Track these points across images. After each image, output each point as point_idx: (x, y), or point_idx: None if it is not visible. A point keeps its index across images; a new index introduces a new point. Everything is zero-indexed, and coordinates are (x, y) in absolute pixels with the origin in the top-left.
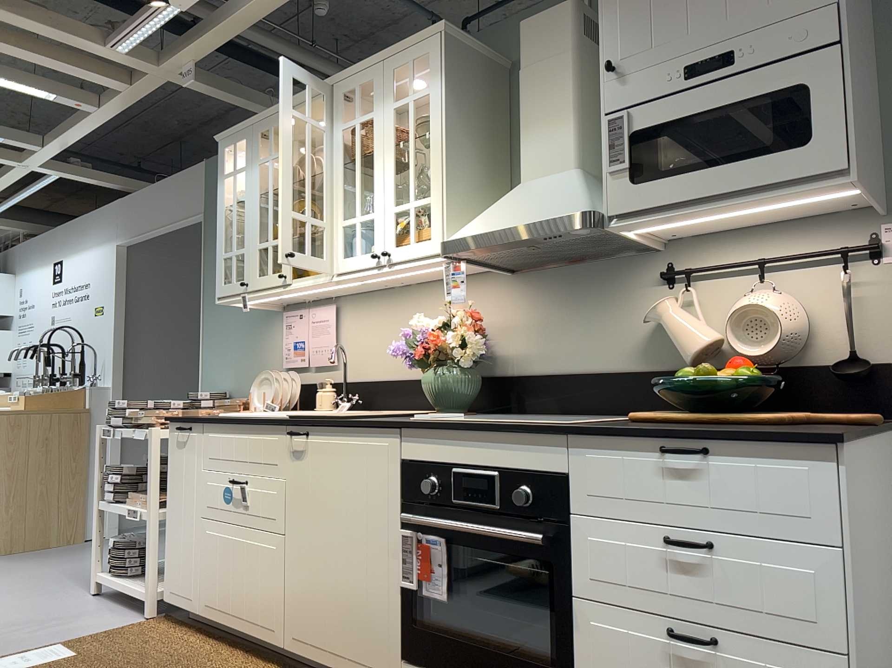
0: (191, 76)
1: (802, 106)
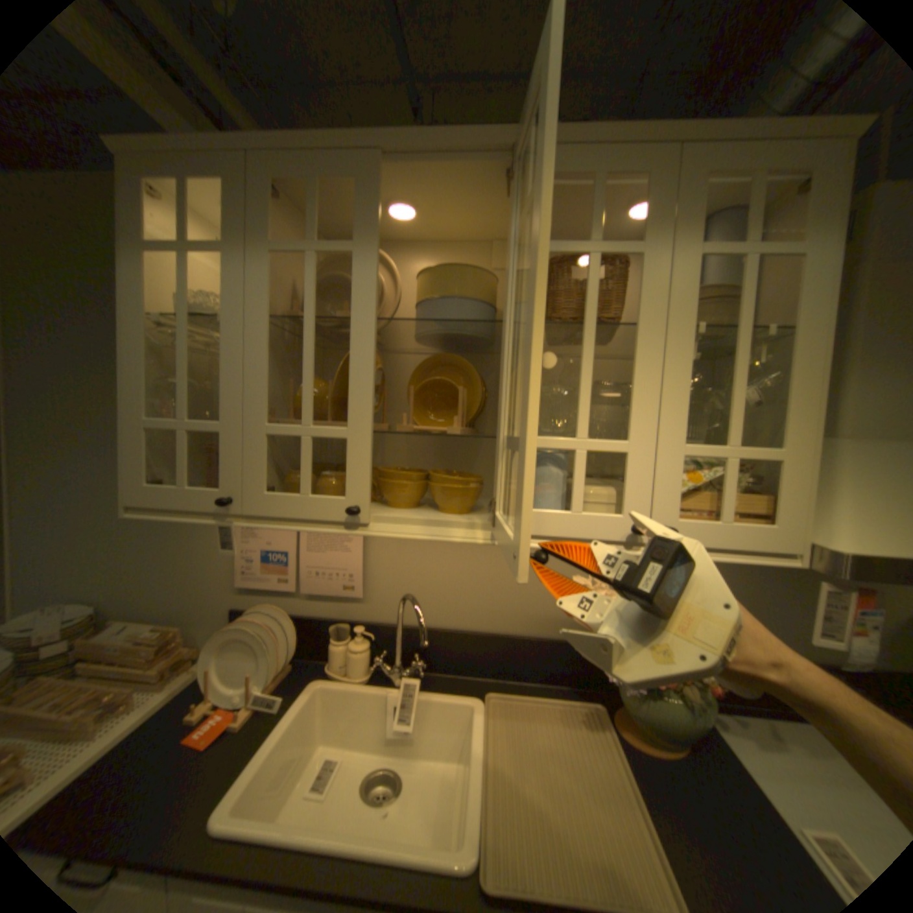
0: None
1: None
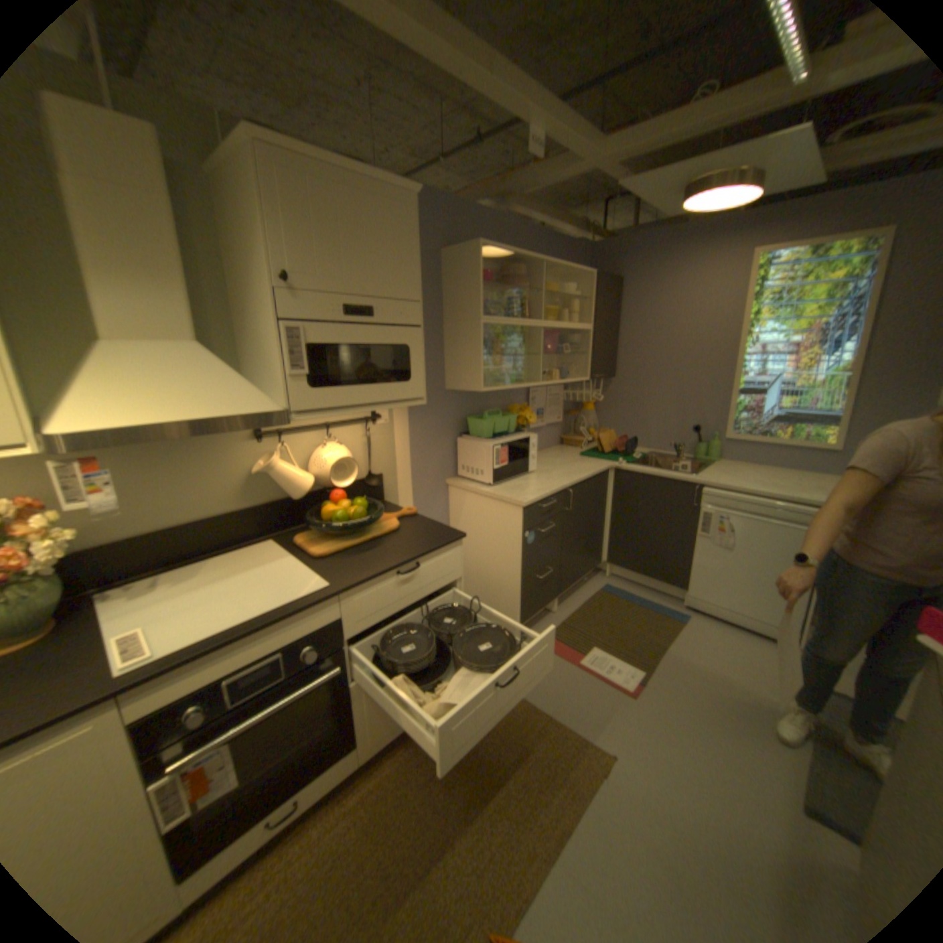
0: None
1: (407, 357)
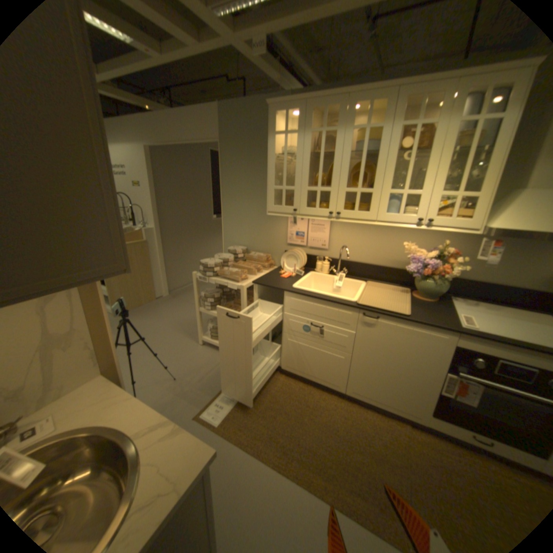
0: (261, 45)
1: None
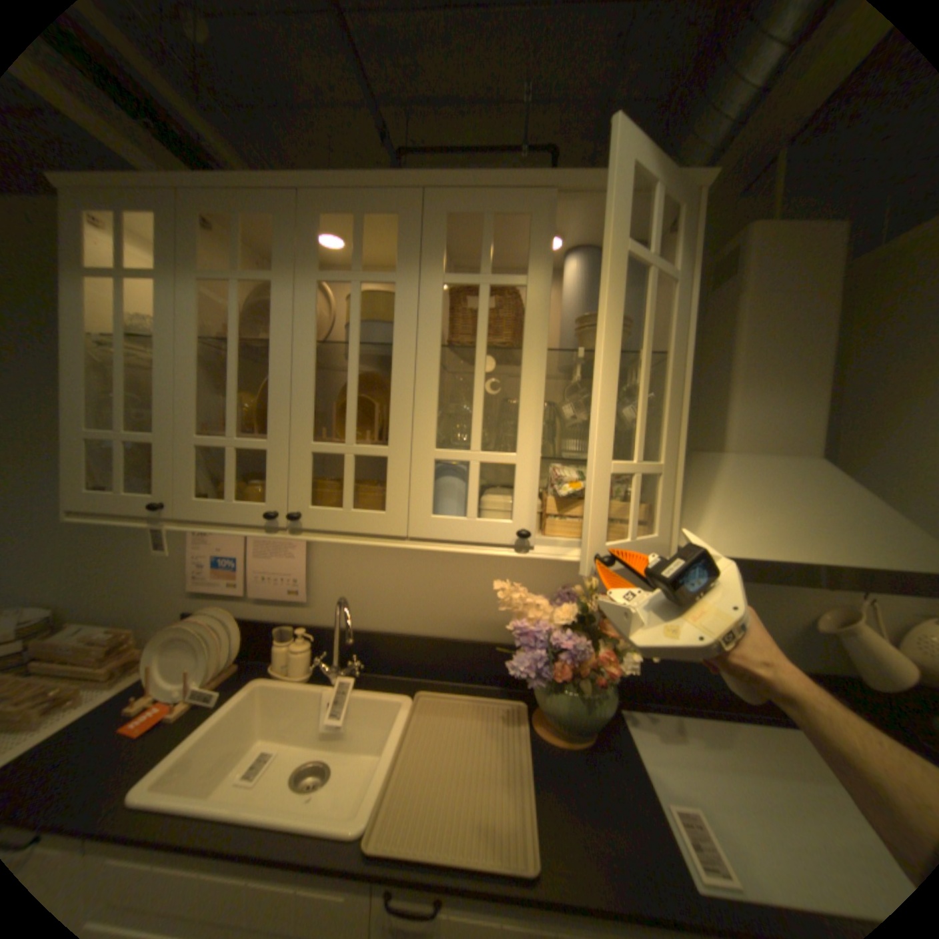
0: None
1: None
